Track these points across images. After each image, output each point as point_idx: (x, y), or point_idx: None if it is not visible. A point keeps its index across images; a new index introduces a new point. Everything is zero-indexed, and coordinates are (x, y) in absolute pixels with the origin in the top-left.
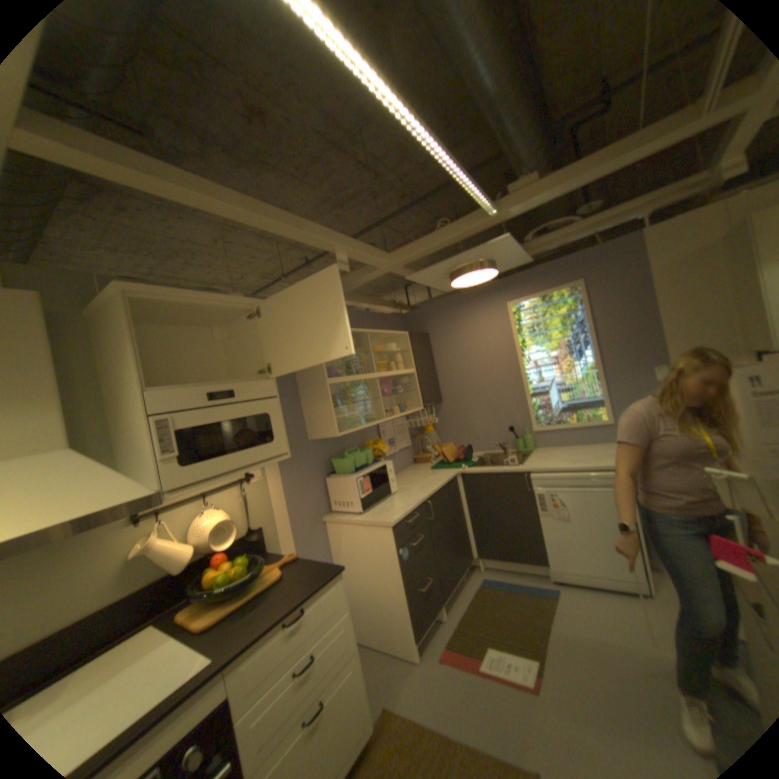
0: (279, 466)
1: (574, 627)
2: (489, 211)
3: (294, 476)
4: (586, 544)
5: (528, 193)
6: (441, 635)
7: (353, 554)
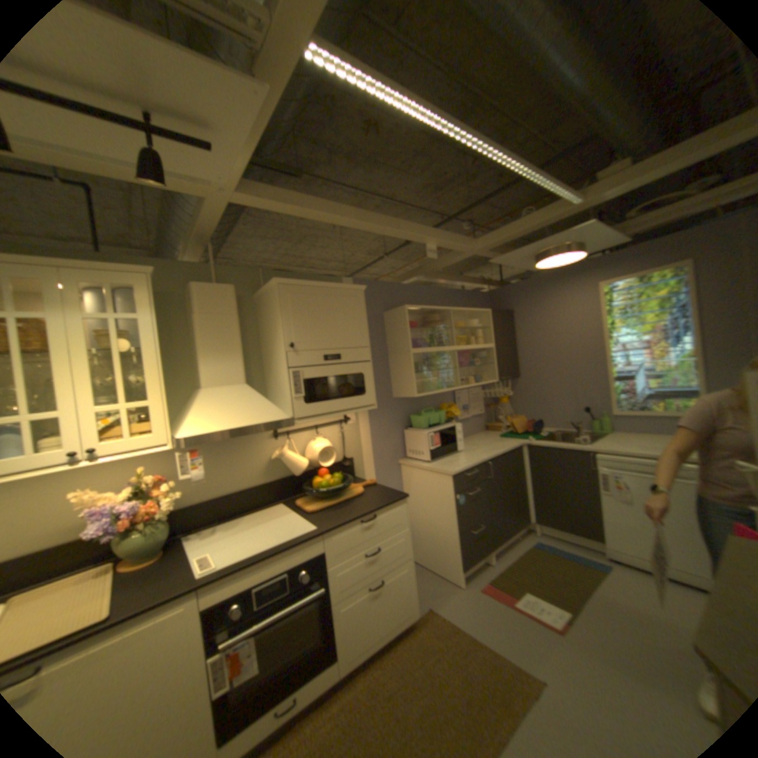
0: (367, 415)
1: (617, 598)
2: (573, 200)
3: (379, 424)
4: (647, 529)
5: (616, 180)
6: (487, 574)
7: (419, 492)
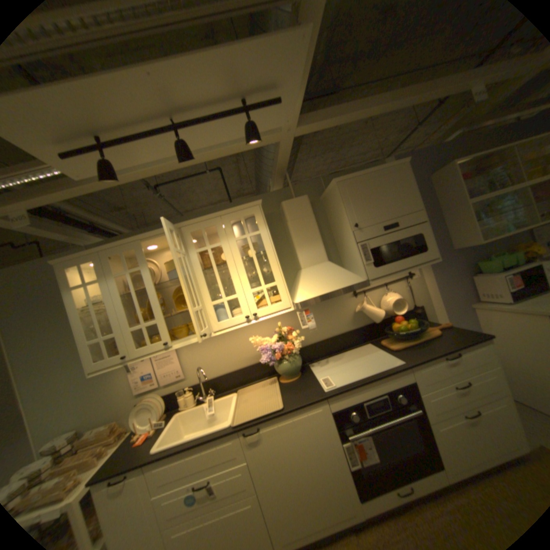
0: (431, 269)
1: None
2: None
3: (445, 275)
4: None
5: None
6: None
7: (504, 334)
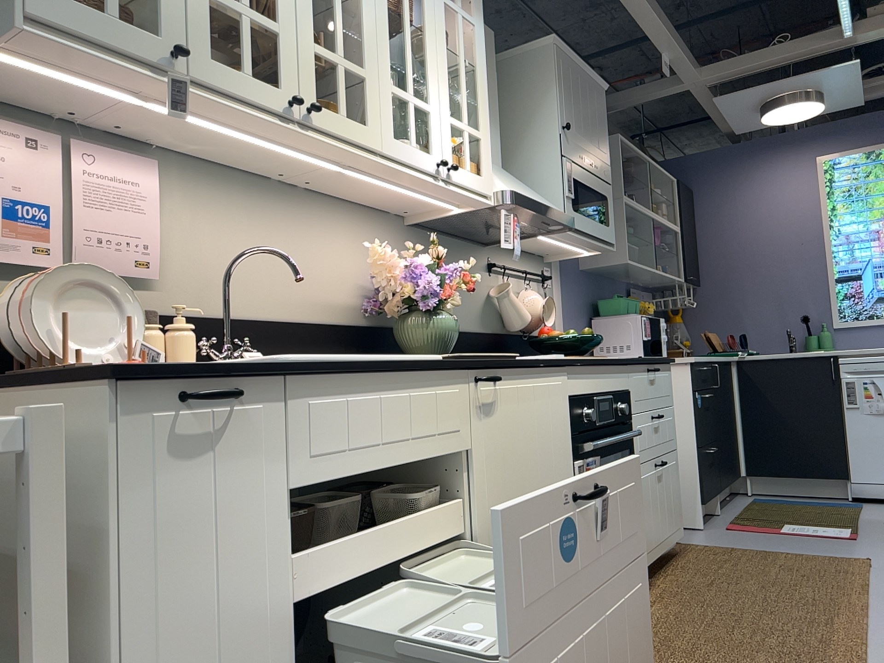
0: (563, 283)
1: None
2: (842, 33)
3: (571, 302)
4: None
5: None
6: (719, 518)
7: None
